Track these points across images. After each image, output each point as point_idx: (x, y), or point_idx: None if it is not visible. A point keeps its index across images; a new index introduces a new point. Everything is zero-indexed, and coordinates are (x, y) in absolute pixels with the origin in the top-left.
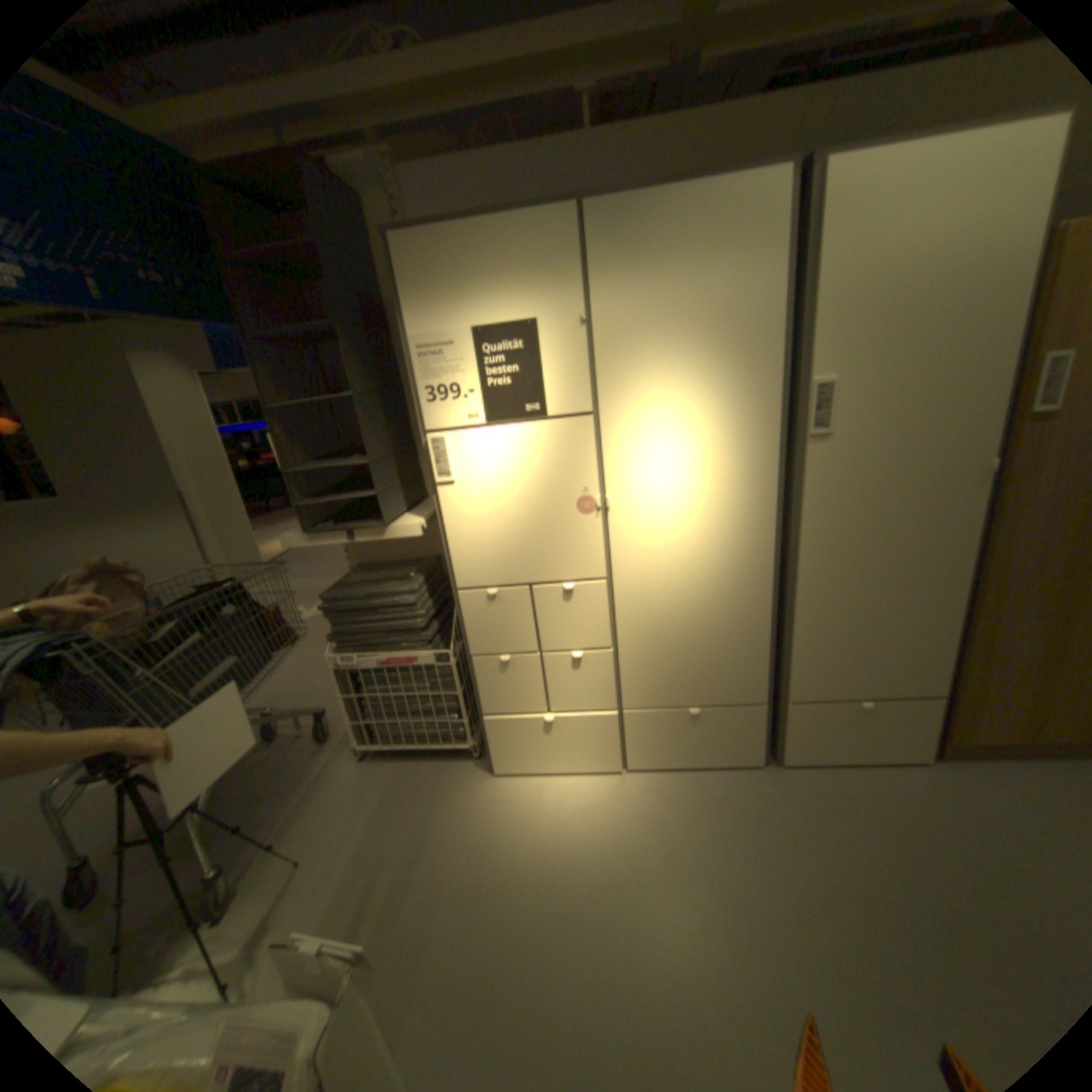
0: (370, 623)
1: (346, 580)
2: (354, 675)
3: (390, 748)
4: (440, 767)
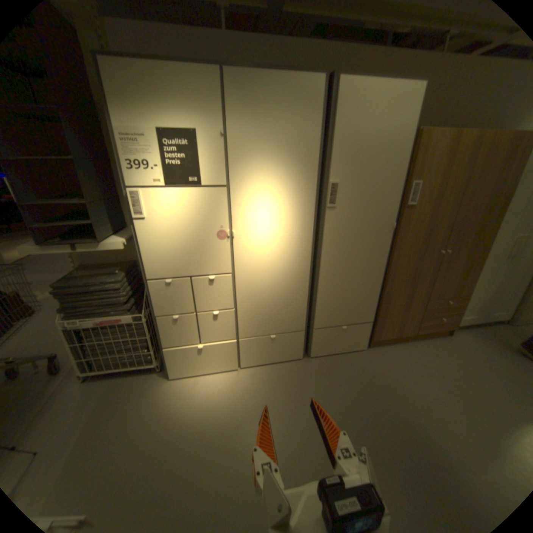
0: (89, 301)
1: (70, 275)
2: (77, 332)
3: (103, 372)
4: (136, 379)
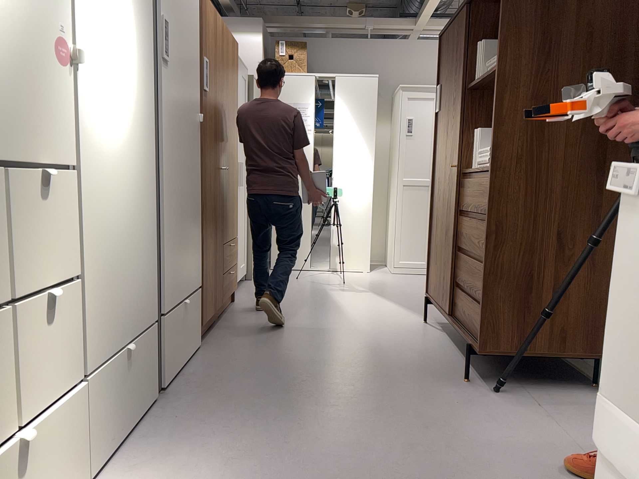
0: None
1: None
2: None
3: None
4: None
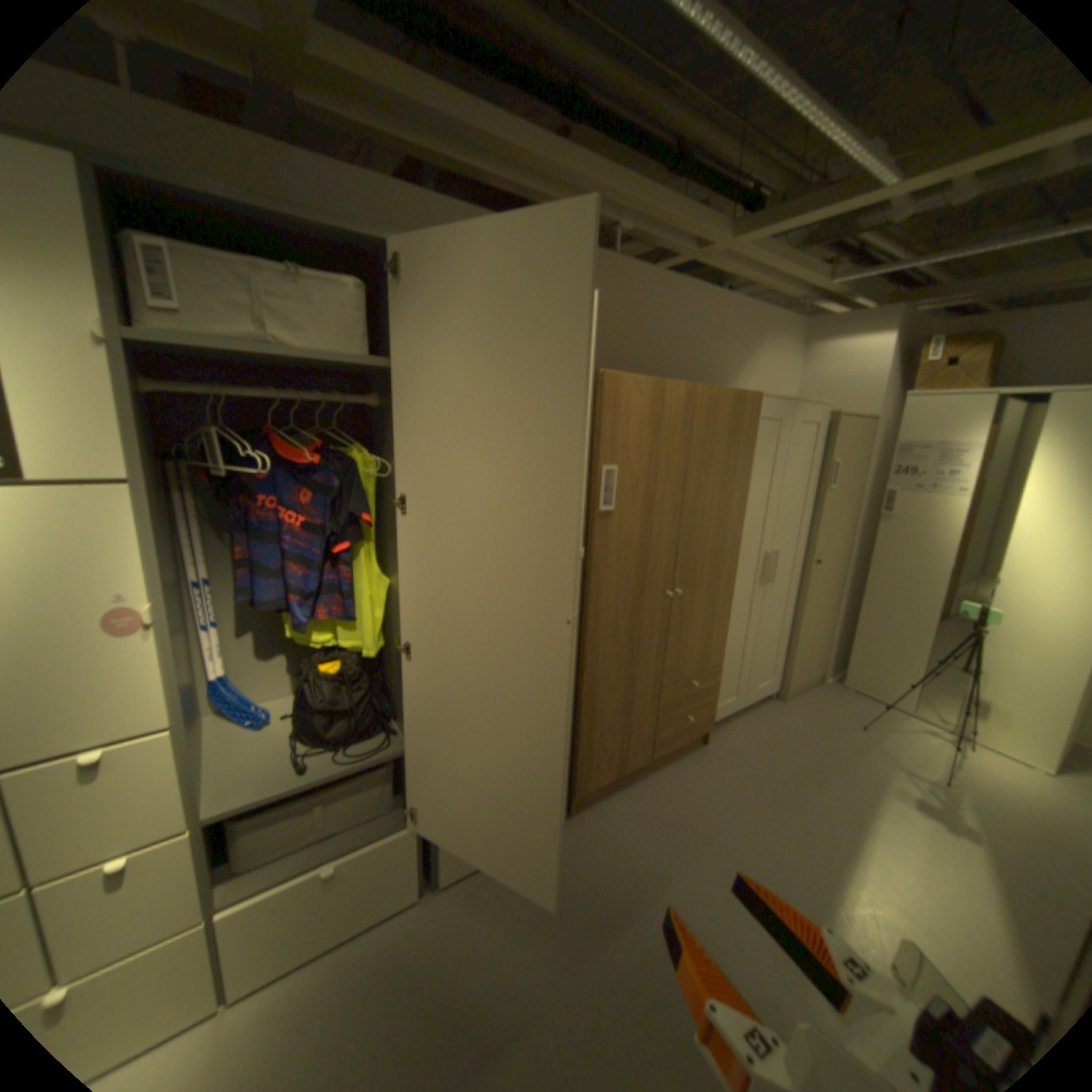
0: None
1: None
2: None
3: None
4: None
